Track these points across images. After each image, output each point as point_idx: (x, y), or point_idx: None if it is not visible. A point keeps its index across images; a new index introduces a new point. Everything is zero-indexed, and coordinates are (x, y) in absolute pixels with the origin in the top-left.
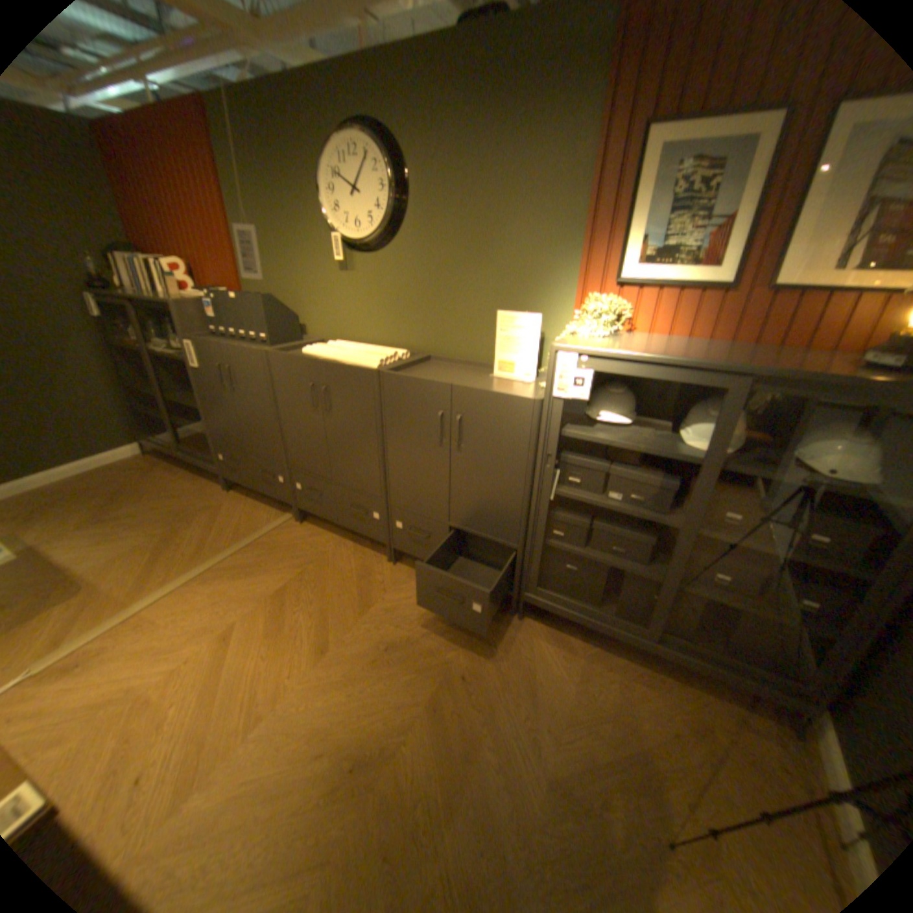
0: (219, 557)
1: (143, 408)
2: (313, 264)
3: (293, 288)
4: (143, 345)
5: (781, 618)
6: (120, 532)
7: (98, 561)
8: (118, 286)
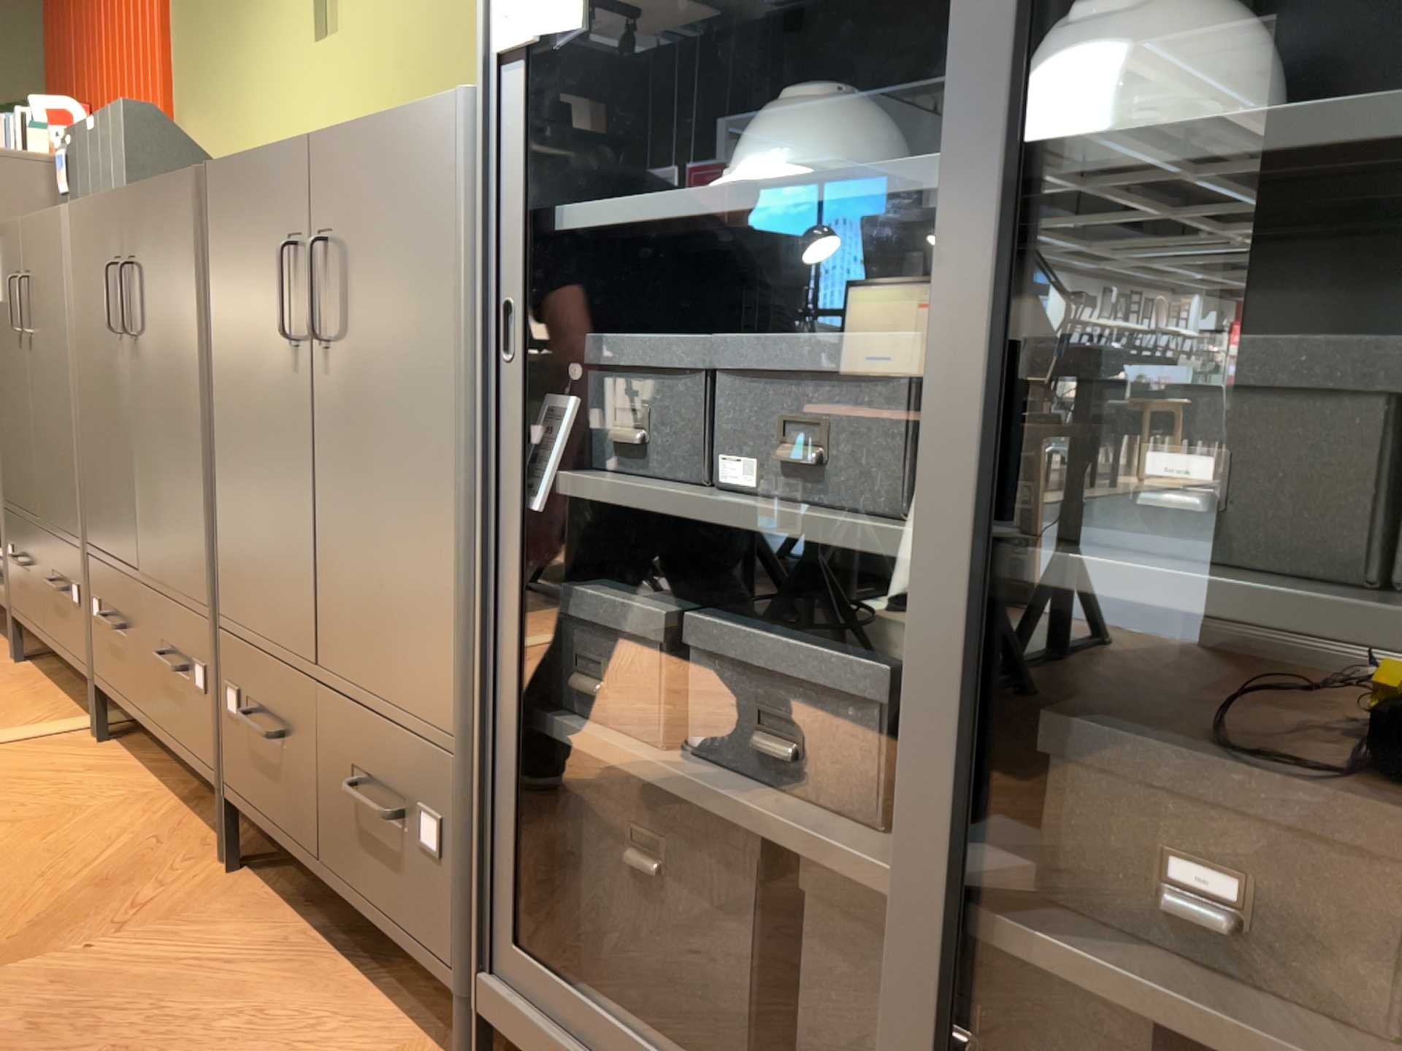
0: None
1: None
2: (277, 47)
3: (246, 121)
4: None
5: None
6: None
7: None
8: None
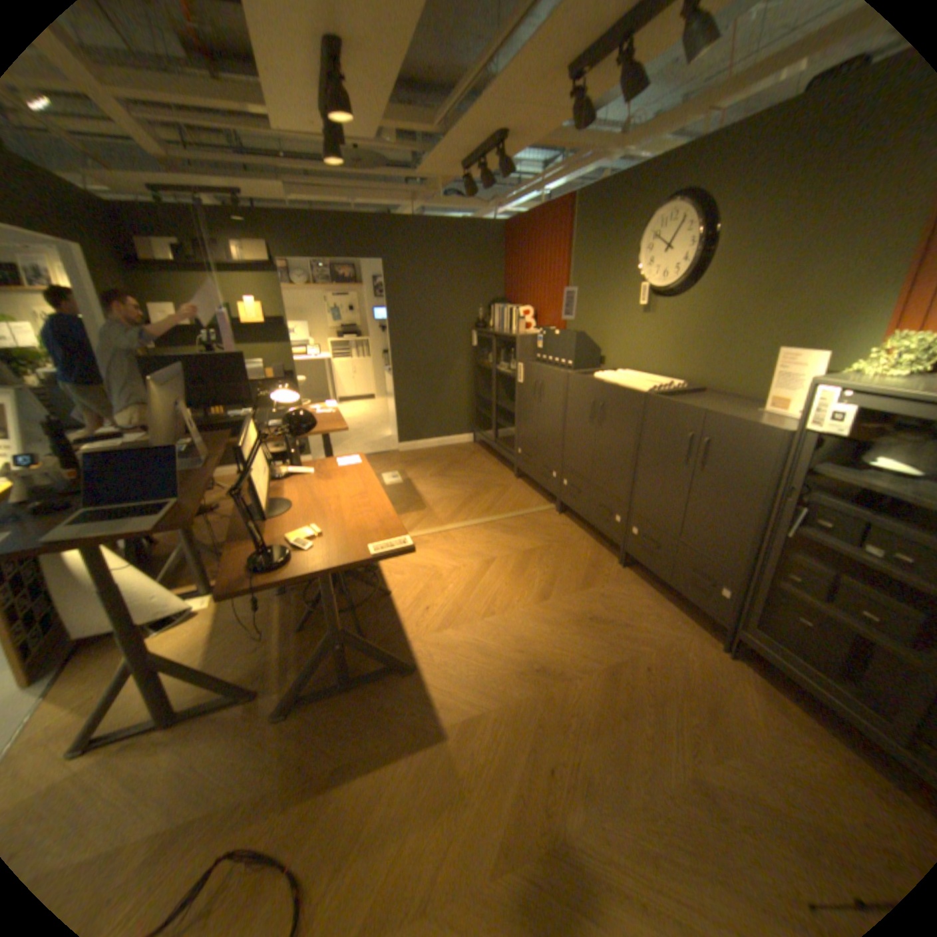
0: (499, 516)
1: (482, 410)
2: (623, 308)
3: (603, 327)
4: (494, 366)
5: None
6: (450, 484)
7: (436, 496)
8: (491, 326)
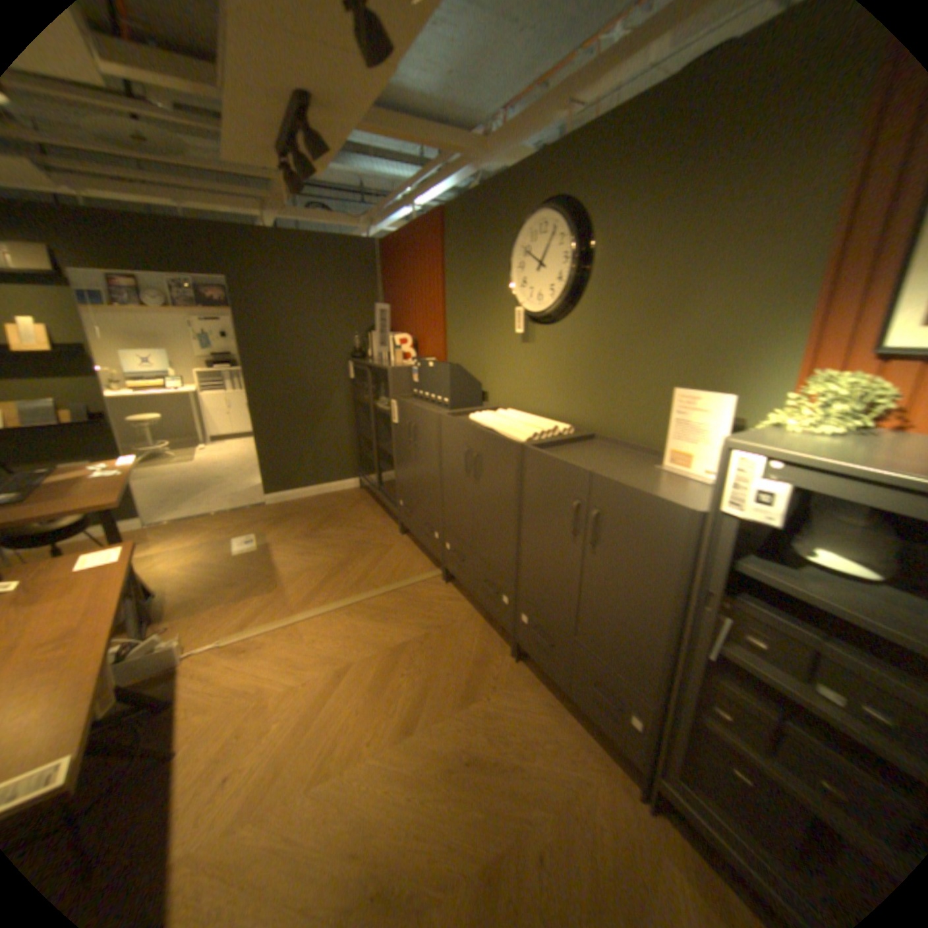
0: (368, 594)
1: (367, 451)
2: (500, 336)
3: (482, 358)
4: (374, 401)
5: None
6: (317, 548)
7: (295, 568)
8: (369, 356)
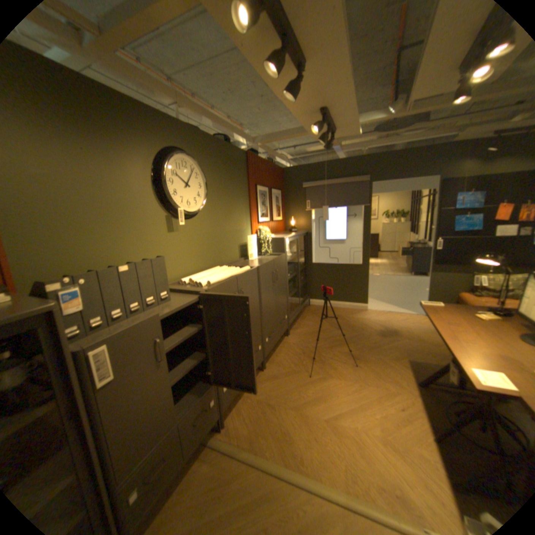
0: (272, 466)
1: None
2: (145, 230)
3: (121, 254)
4: None
5: (302, 283)
6: None
7: None
8: None
